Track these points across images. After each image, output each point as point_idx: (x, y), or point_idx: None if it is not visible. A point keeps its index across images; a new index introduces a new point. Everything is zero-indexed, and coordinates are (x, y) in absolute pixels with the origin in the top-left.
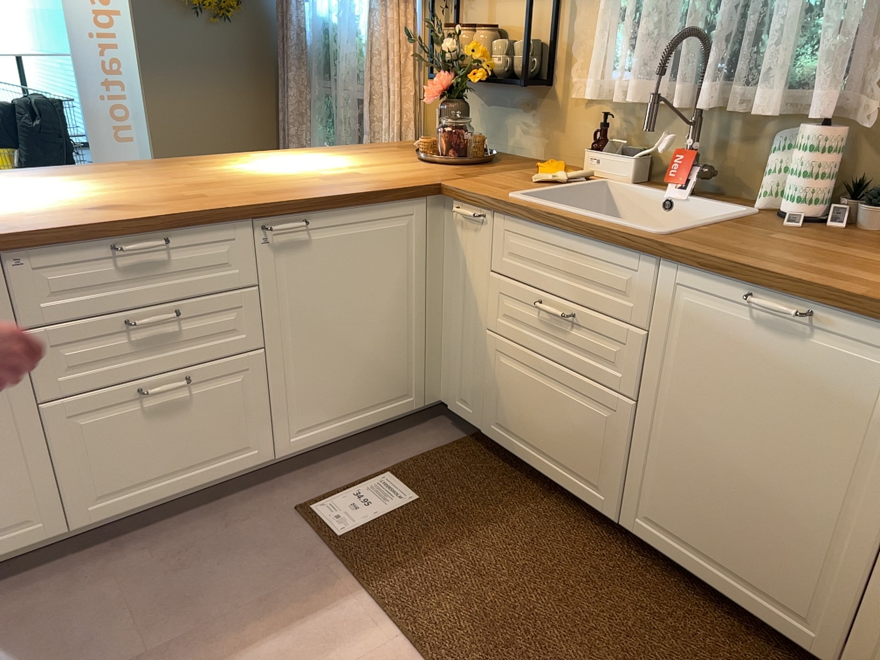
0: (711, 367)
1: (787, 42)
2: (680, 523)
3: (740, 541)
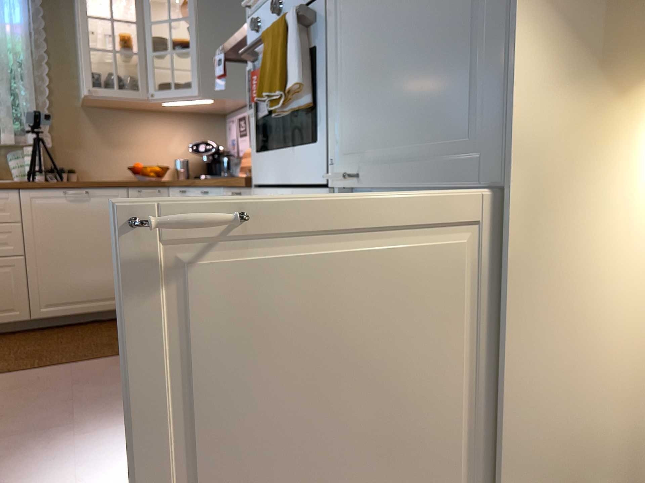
0: (56, 224)
1: (9, 115)
2: (62, 296)
3: (89, 285)
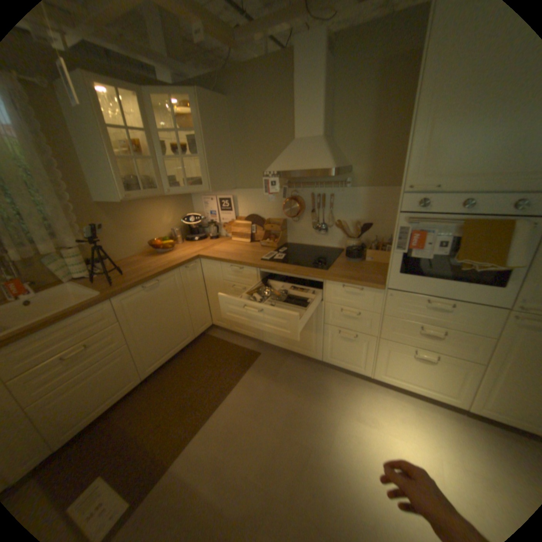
0: (142, 312)
1: (41, 227)
2: (157, 355)
3: (170, 340)
